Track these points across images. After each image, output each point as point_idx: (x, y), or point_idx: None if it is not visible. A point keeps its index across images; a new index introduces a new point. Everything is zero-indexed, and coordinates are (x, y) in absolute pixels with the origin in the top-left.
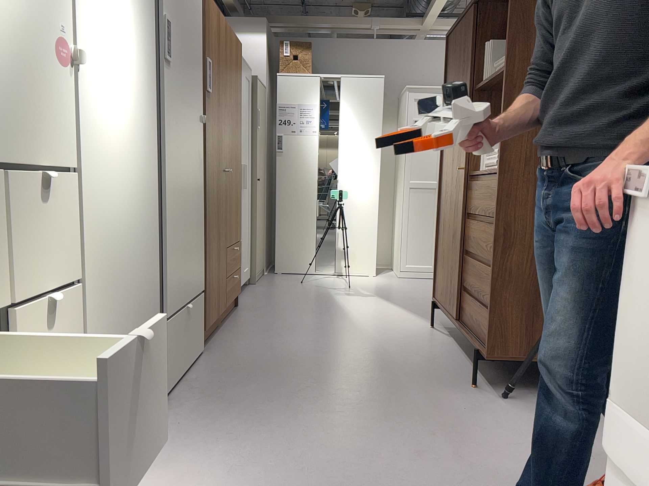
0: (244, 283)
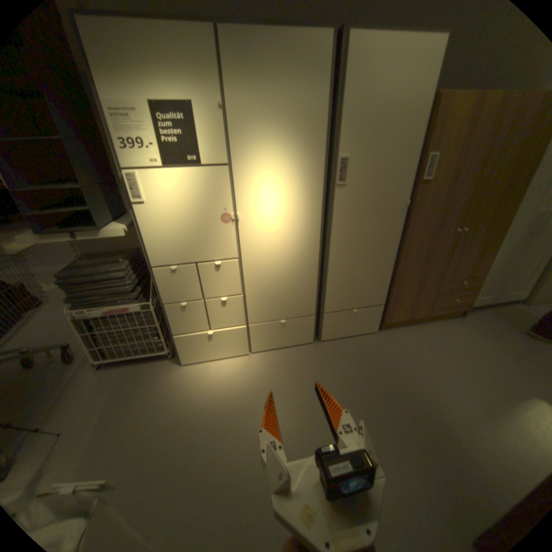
0: (504, 302)
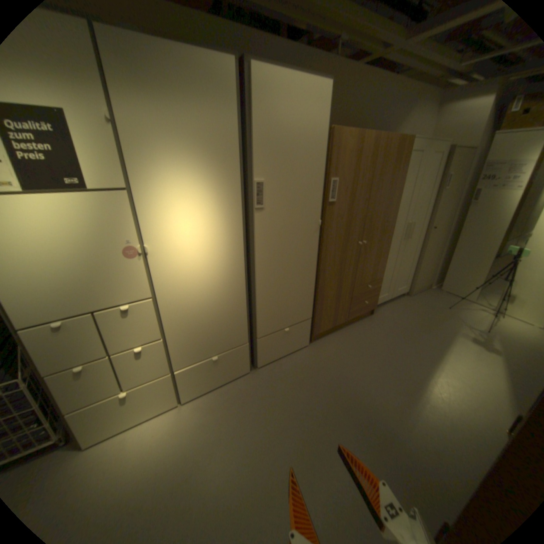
0: (396, 297)
